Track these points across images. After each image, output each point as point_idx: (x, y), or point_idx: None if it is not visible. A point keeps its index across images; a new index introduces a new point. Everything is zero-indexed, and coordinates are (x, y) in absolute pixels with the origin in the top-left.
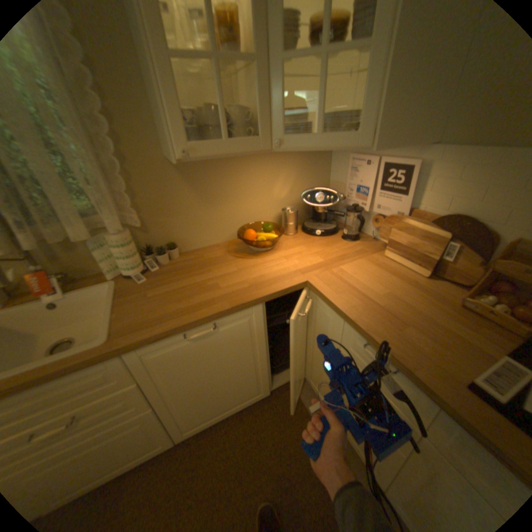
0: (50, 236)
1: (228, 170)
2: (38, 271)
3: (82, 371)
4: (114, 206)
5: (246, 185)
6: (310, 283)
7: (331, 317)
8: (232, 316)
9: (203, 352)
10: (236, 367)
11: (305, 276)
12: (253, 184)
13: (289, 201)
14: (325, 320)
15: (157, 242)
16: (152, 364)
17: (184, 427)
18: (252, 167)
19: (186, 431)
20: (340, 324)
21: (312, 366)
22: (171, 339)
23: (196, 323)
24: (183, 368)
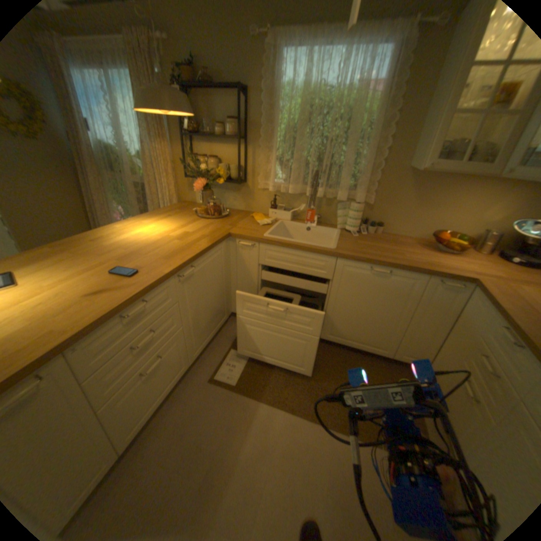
0: (328, 194)
1: (452, 185)
2: (312, 210)
3: (319, 256)
4: (367, 187)
5: (462, 200)
6: (481, 282)
7: (486, 310)
8: (404, 273)
9: (373, 286)
10: (385, 313)
11: (478, 277)
12: (469, 201)
13: (500, 226)
14: (479, 313)
15: (372, 219)
16: (345, 274)
17: (331, 330)
18: (475, 187)
19: (330, 335)
20: (491, 316)
21: (444, 357)
22: (363, 265)
23: (382, 263)
24: (357, 289)
